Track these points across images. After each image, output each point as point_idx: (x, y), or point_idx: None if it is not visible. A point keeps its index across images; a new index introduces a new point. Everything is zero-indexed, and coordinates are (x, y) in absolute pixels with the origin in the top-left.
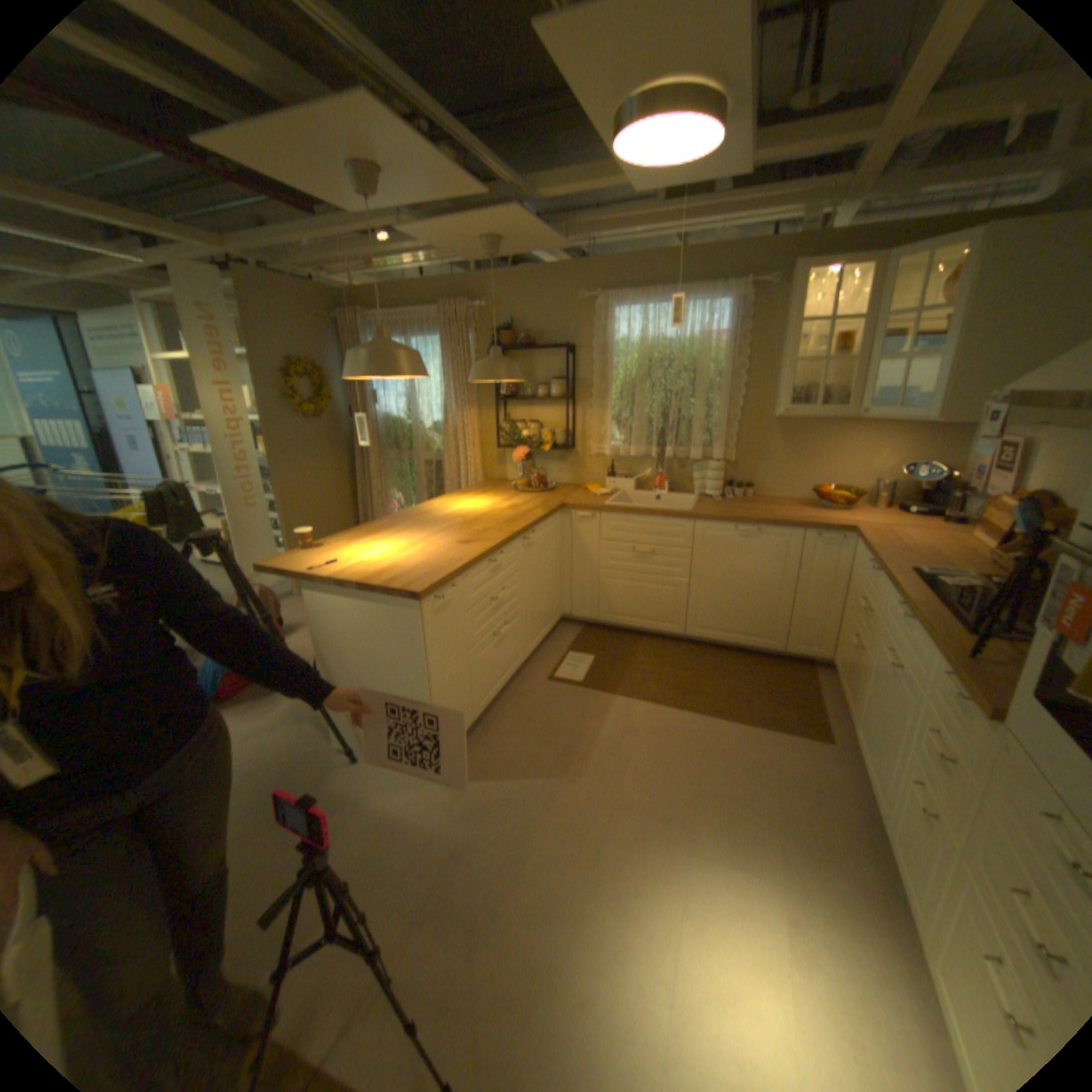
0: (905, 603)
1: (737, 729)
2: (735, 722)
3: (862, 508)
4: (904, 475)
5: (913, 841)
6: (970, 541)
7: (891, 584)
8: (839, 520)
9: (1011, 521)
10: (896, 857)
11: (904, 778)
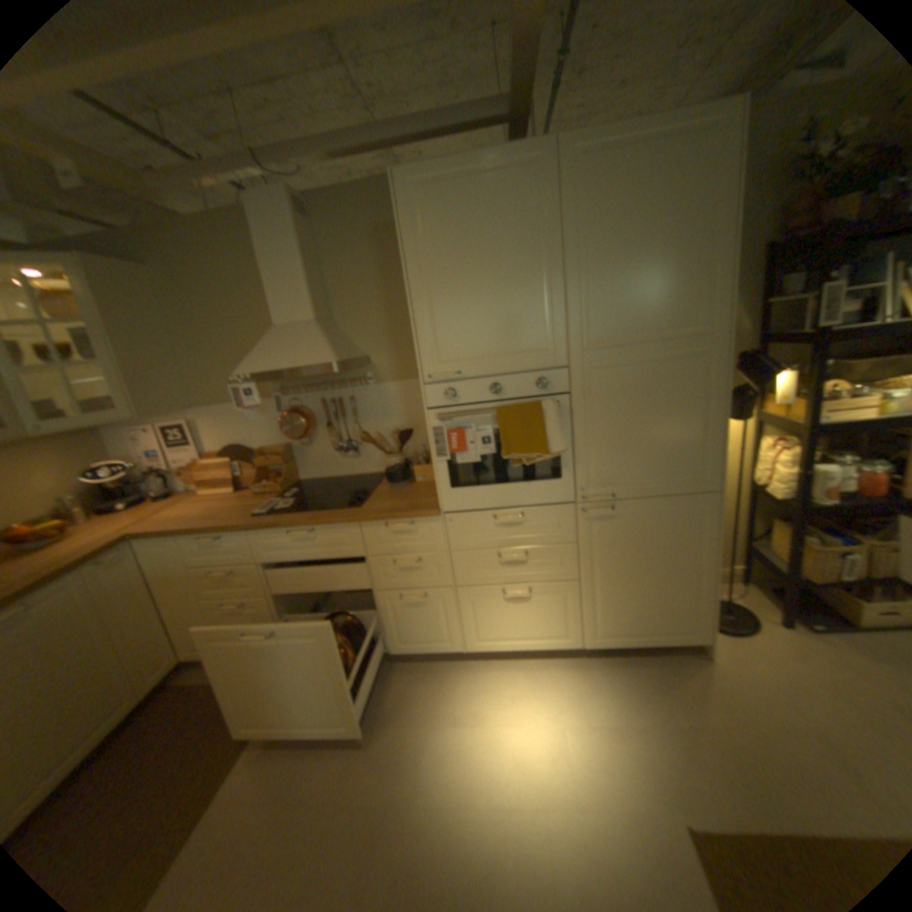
0: (291, 531)
1: (244, 767)
2: (232, 769)
3: (71, 533)
4: (73, 489)
5: (417, 625)
6: (209, 499)
7: (253, 535)
8: (95, 544)
9: (229, 471)
10: (408, 650)
11: (380, 612)
